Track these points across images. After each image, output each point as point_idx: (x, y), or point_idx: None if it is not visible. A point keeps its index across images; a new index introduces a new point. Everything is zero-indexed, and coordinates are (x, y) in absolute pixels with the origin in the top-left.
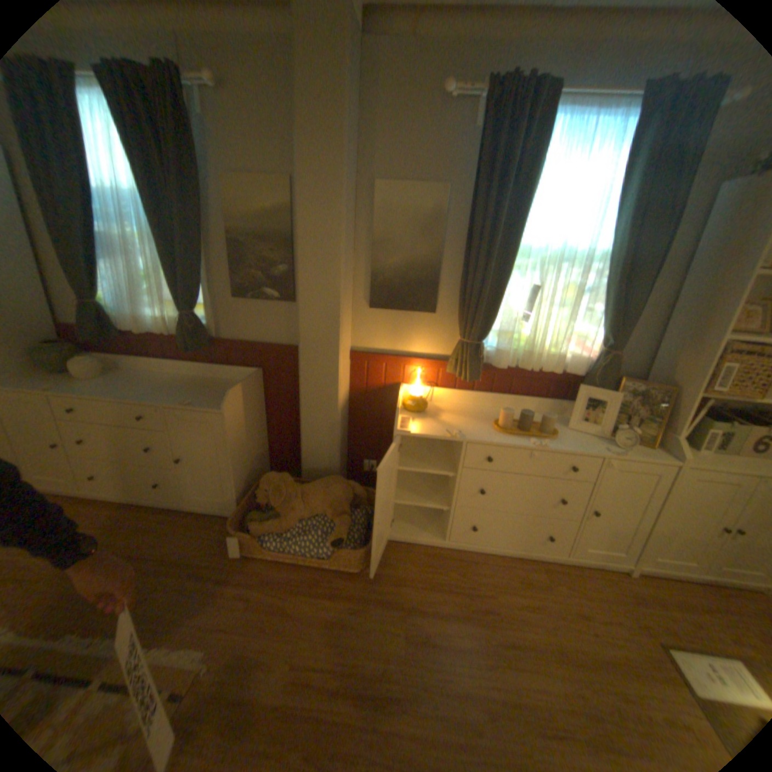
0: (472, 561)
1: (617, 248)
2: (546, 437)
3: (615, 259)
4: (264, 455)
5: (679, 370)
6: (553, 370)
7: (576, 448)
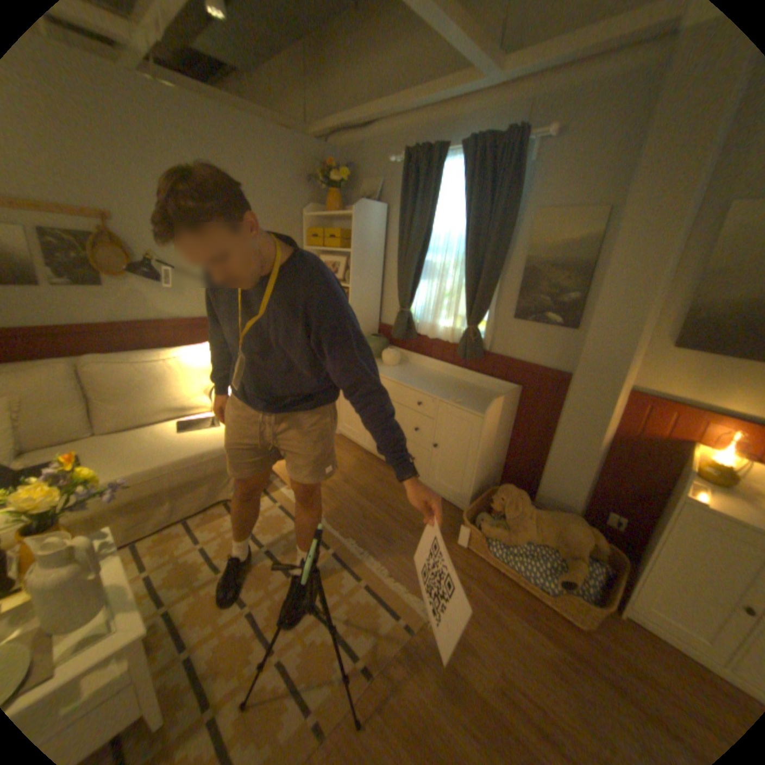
0: None
1: None
2: None
3: None
4: (500, 466)
5: None
6: None
7: None
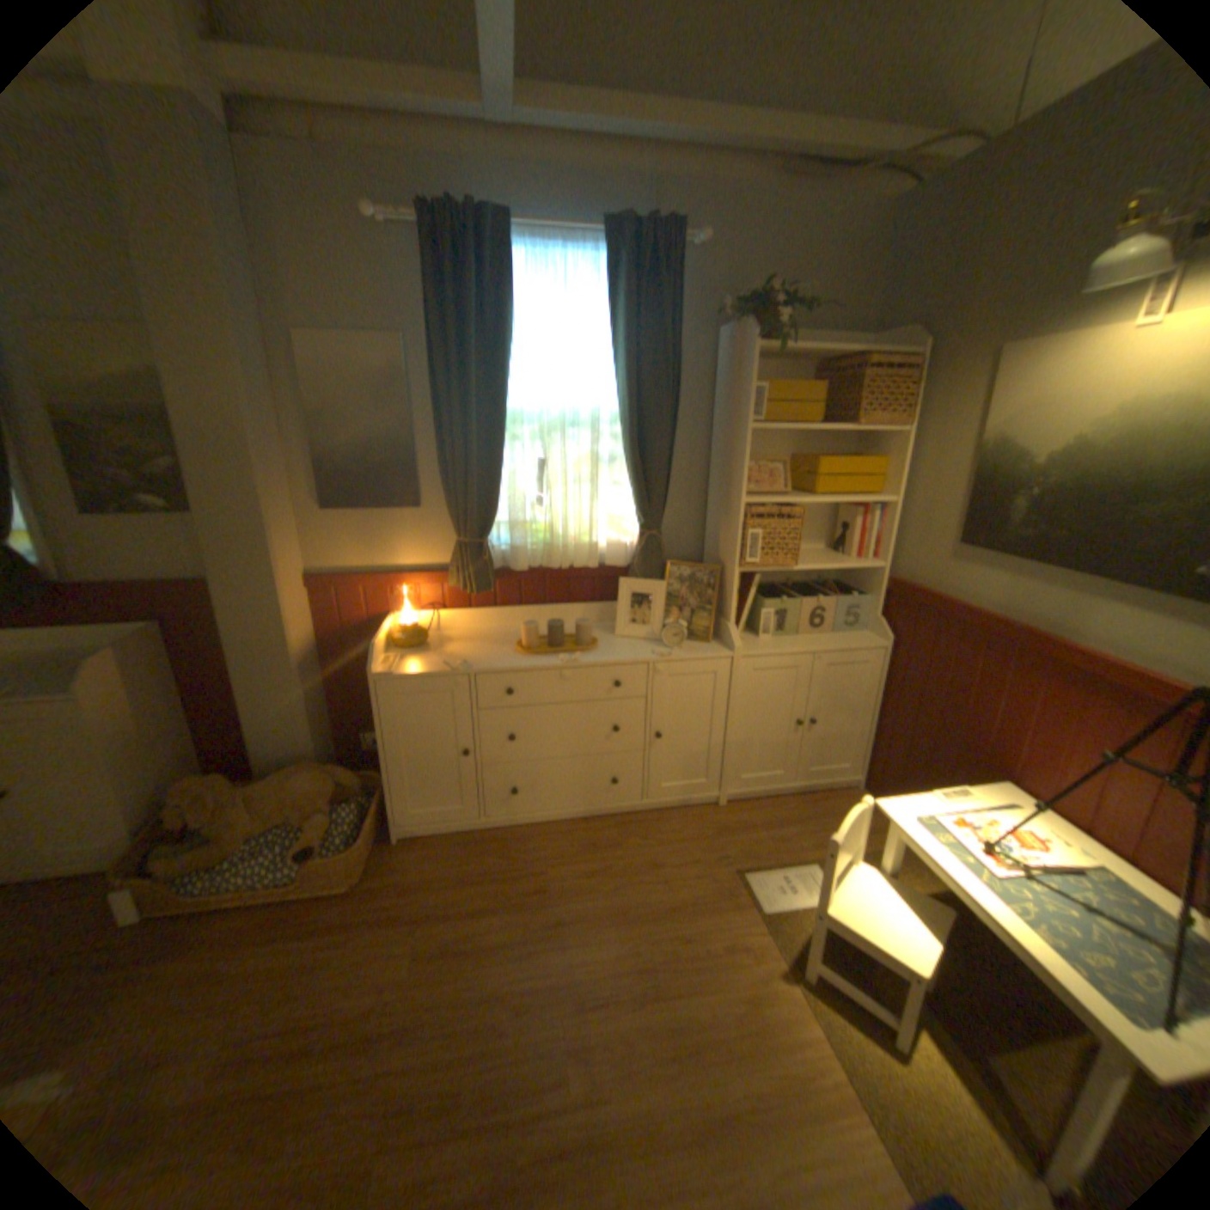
0: (521, 837)
1: (621, 407)
2: (581, 651)
3: (622, 421)
4: (187, 760)
5: (719, 546)
6: (586, 565)
7: (614, 657)
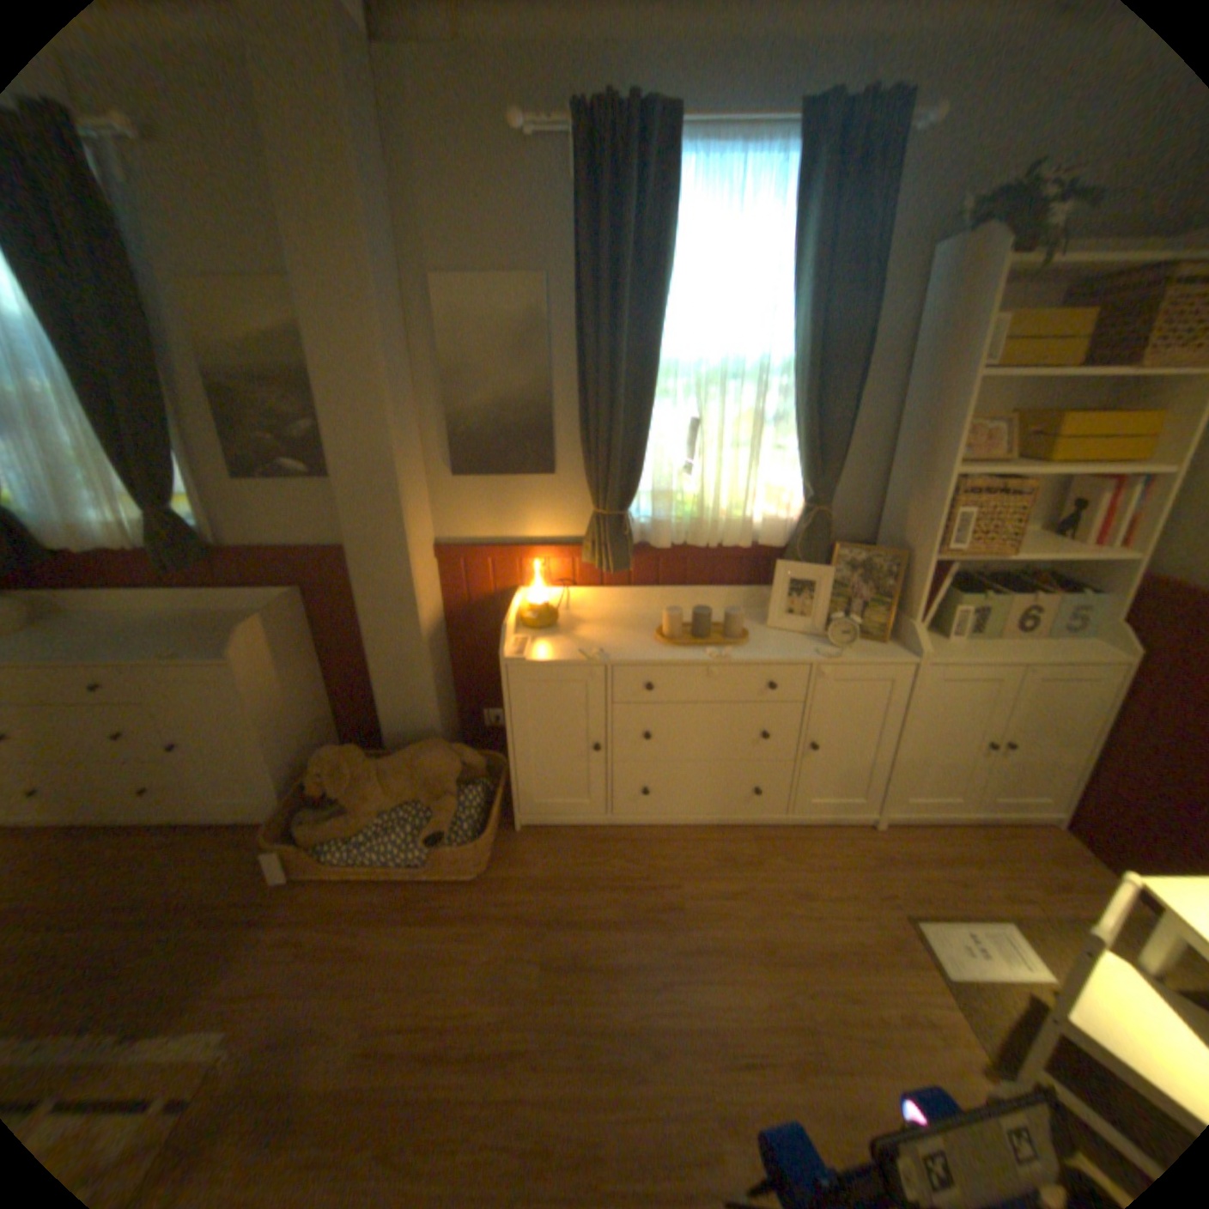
0: (649, 839)
1: (799, 353)
2: (731, 645)
3: (799, 370)
4: (325, 722)
5: (908, 525)
6: (737, 543)
7: (771, 655)
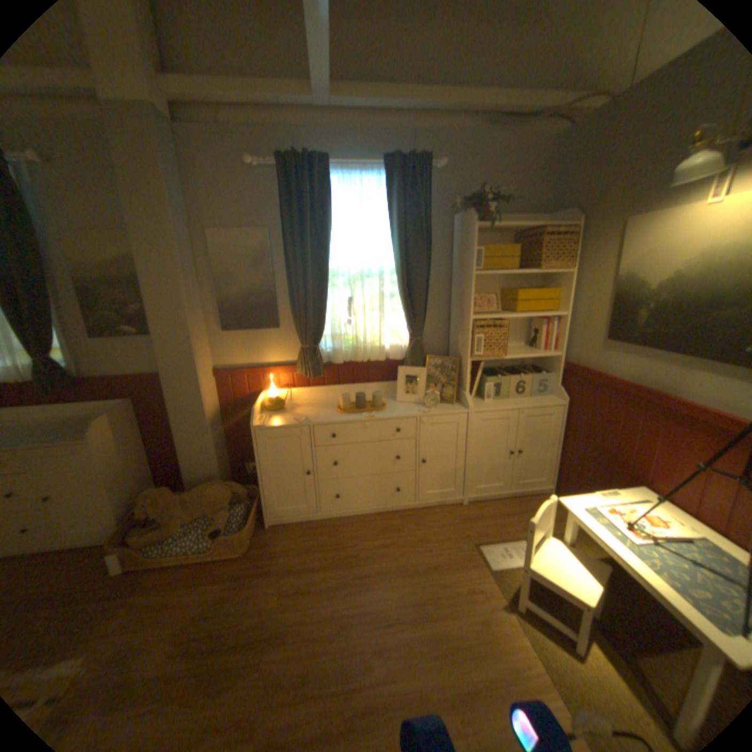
0: (342, 524)
1: (396, 264)
2: (376, 411)
3: (397, 272)
4: (146, 479)
5: (458, 345)
6: (377, 359)
7: (396, 414)
